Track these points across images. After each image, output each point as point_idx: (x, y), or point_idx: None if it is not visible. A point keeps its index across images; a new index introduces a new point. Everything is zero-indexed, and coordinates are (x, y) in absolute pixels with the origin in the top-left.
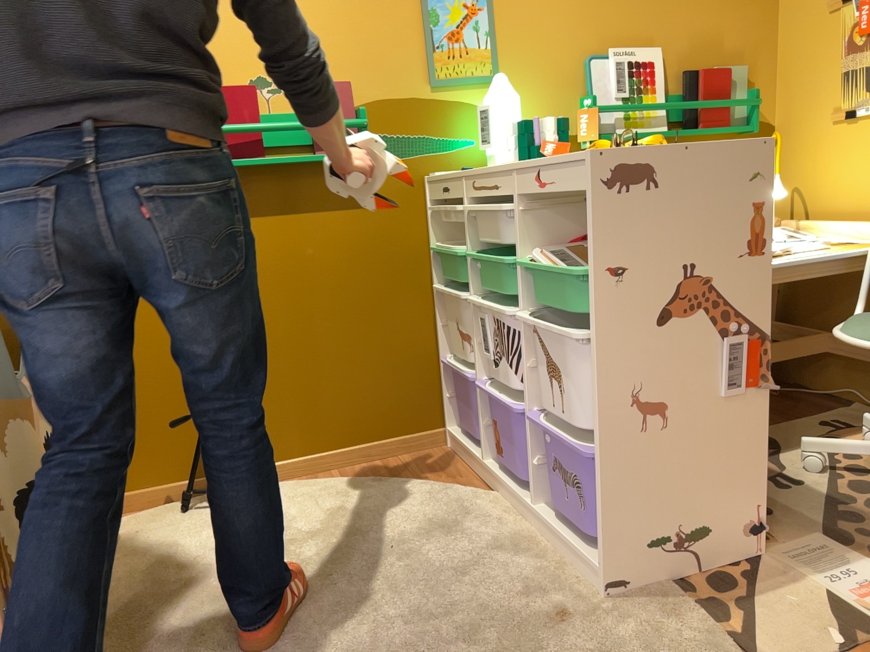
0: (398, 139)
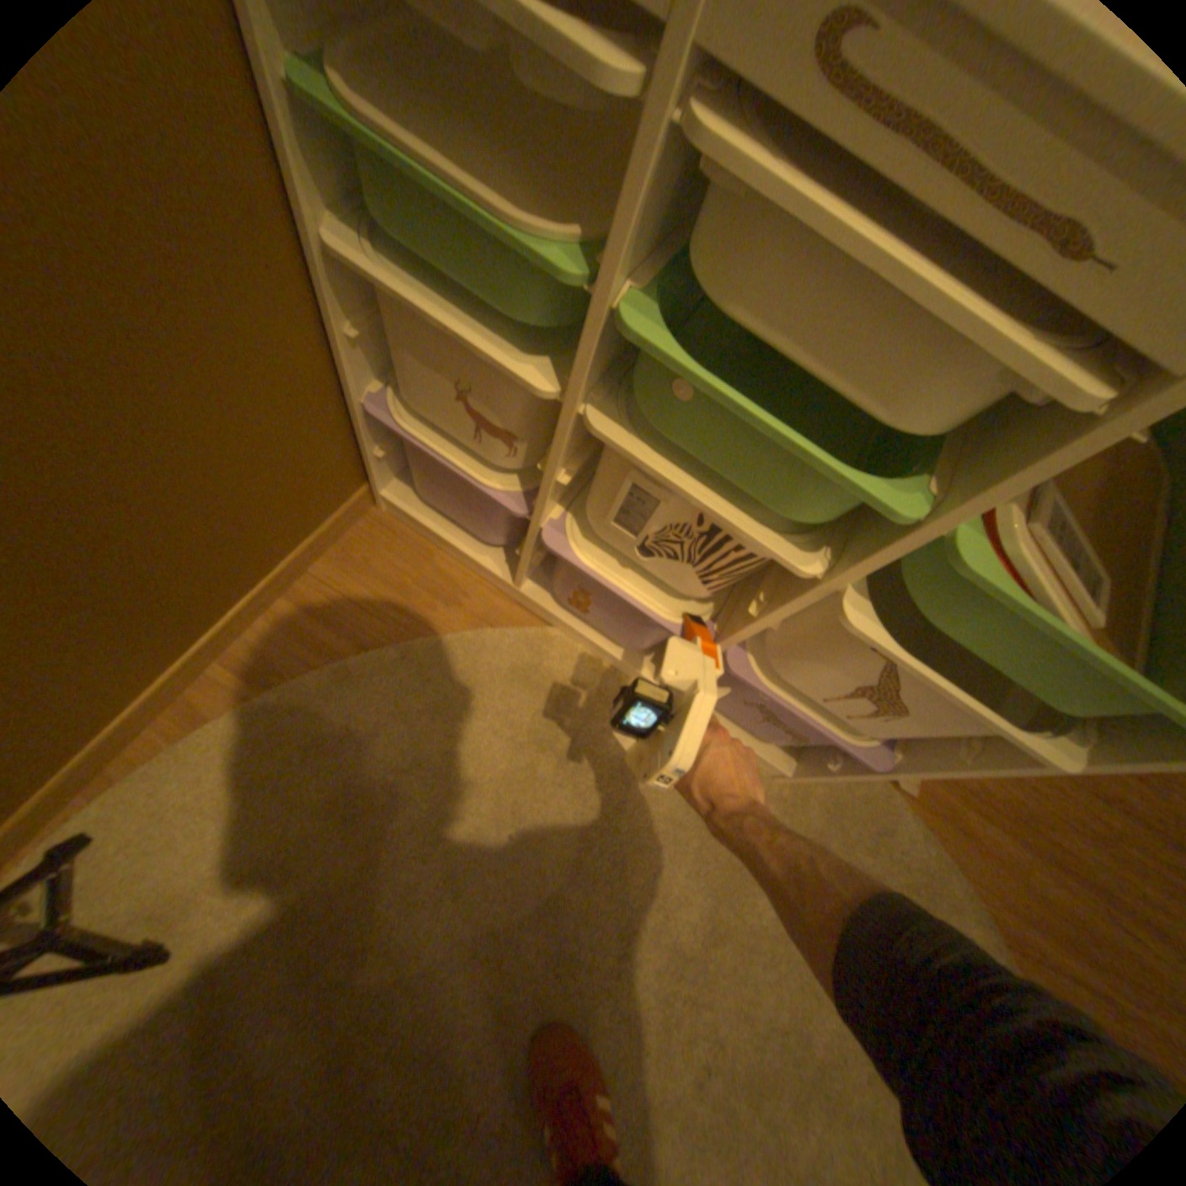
0: None
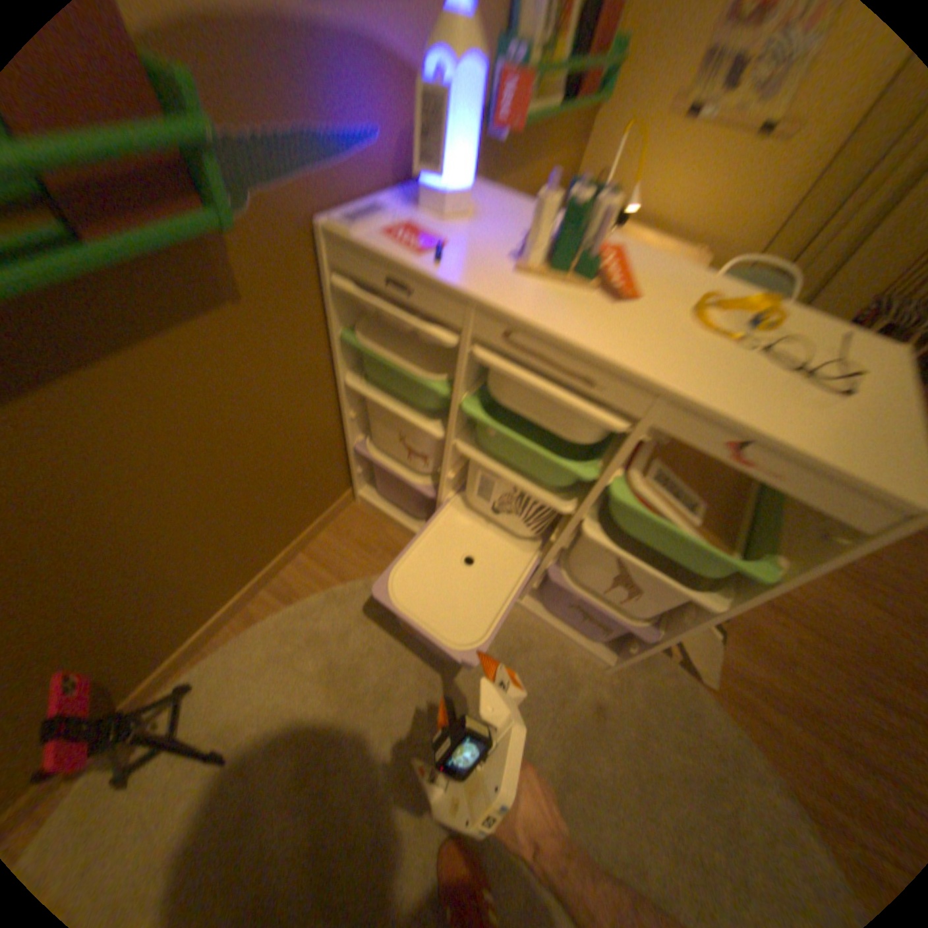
0: (258, 135)
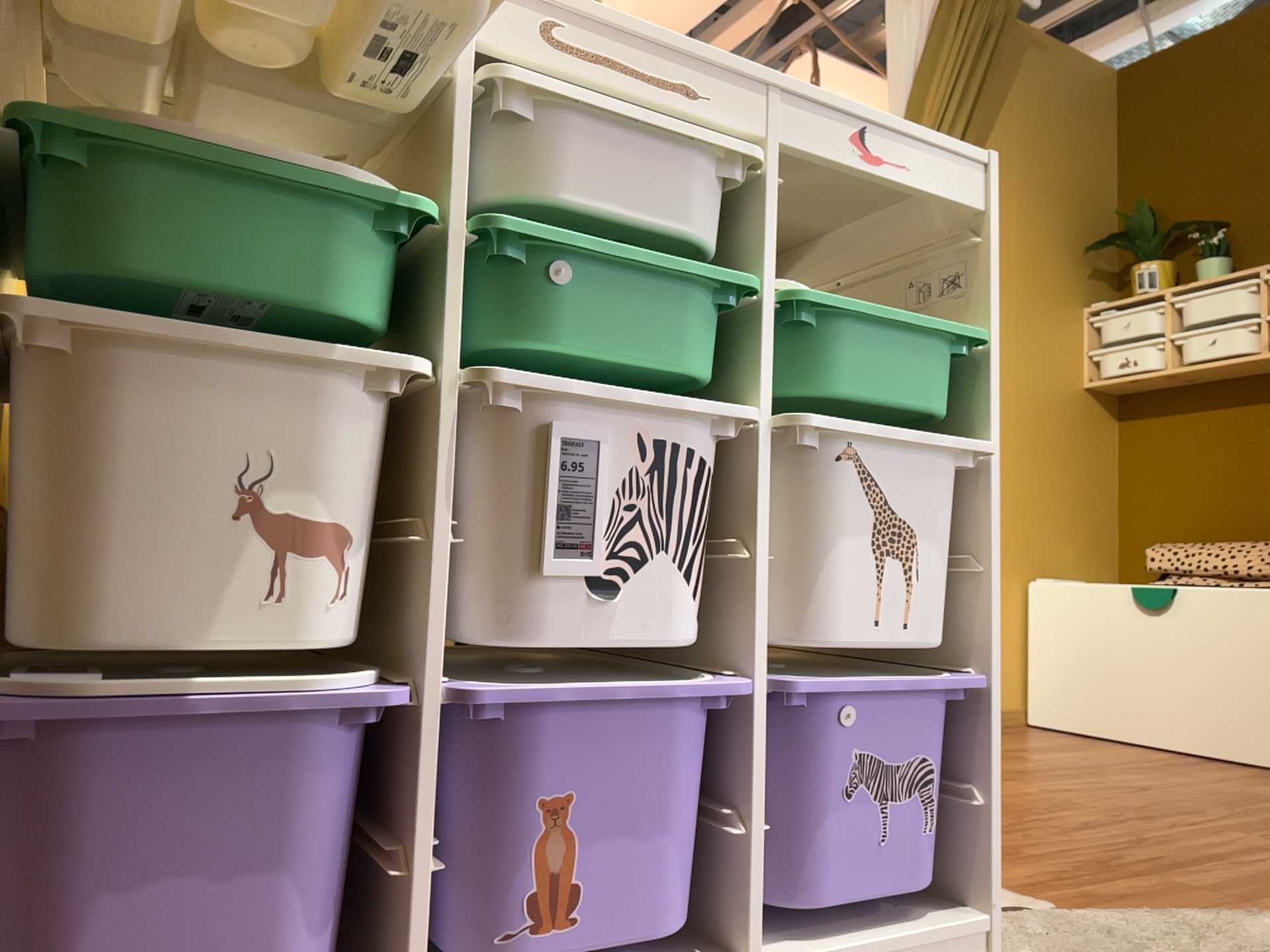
0: None
